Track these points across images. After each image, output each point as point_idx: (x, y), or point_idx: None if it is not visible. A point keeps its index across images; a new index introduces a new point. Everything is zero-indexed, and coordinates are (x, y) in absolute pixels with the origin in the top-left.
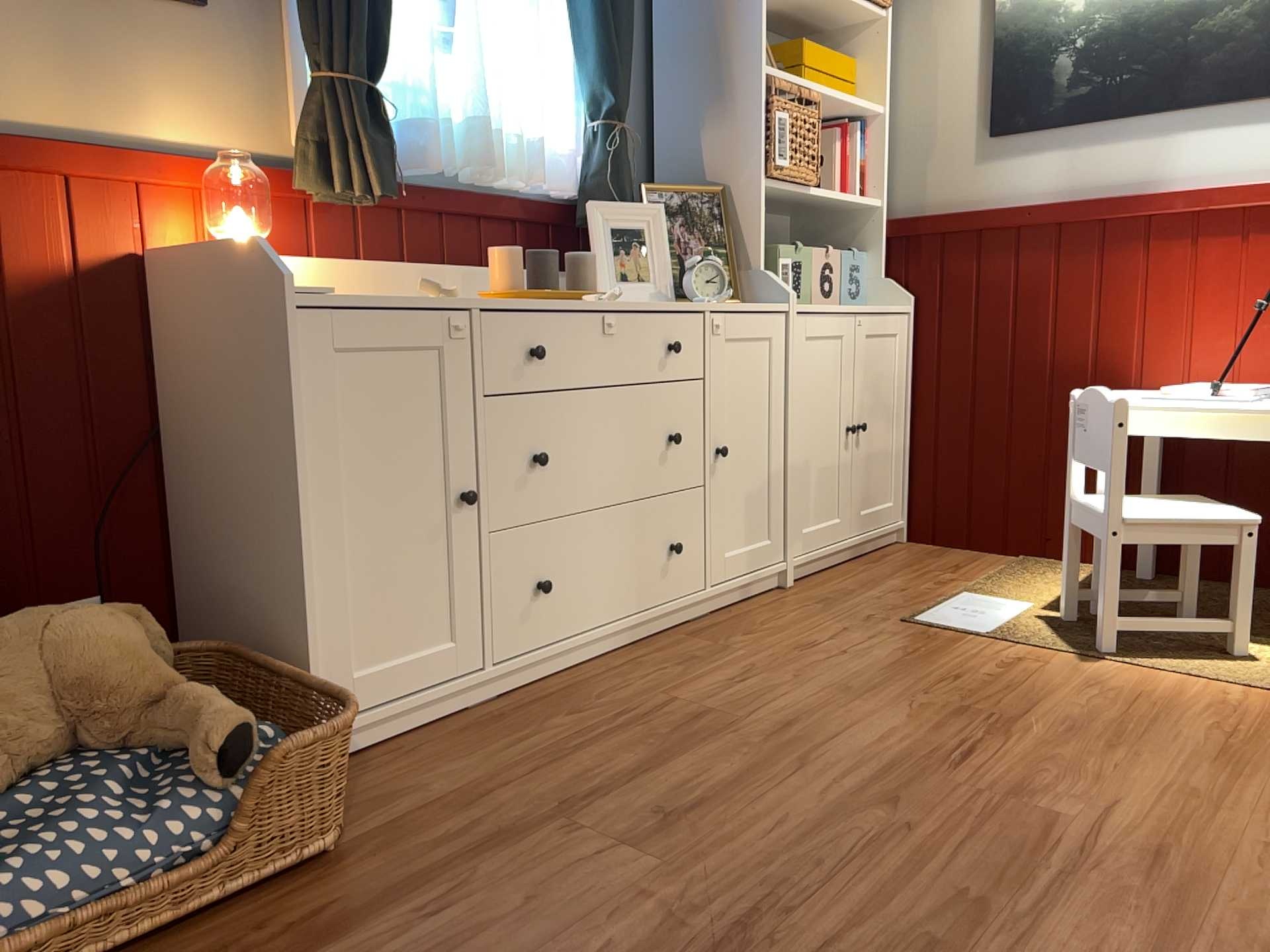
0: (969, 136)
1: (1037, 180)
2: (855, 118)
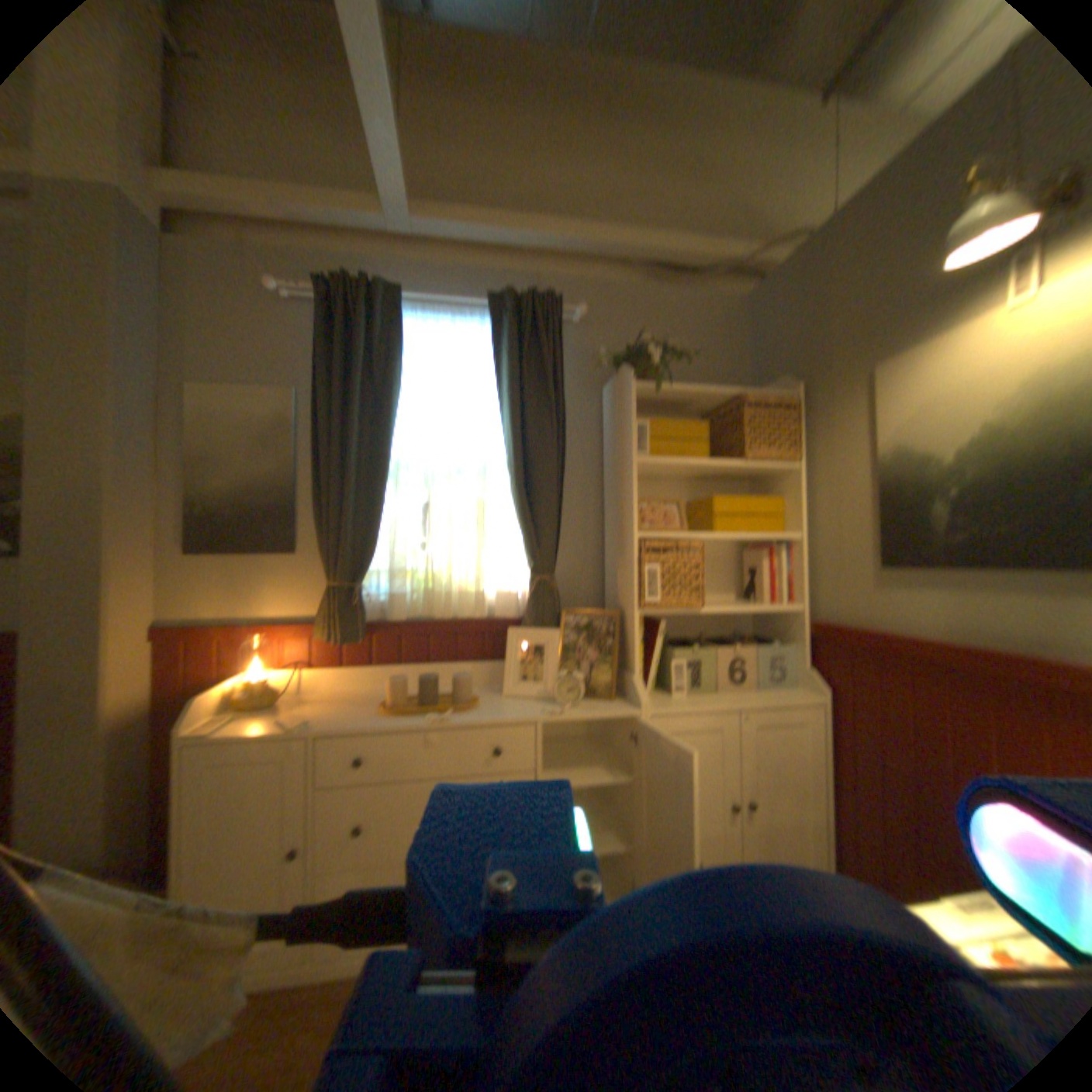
0: (870, 563)
1: (930, 615)
2: (785, 540)
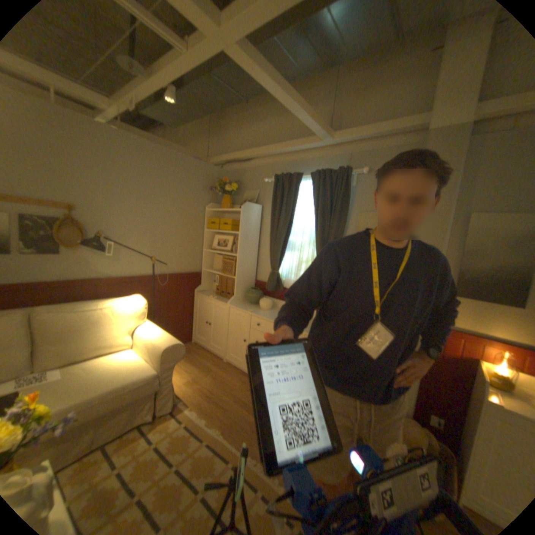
0: None
1: None
2: None
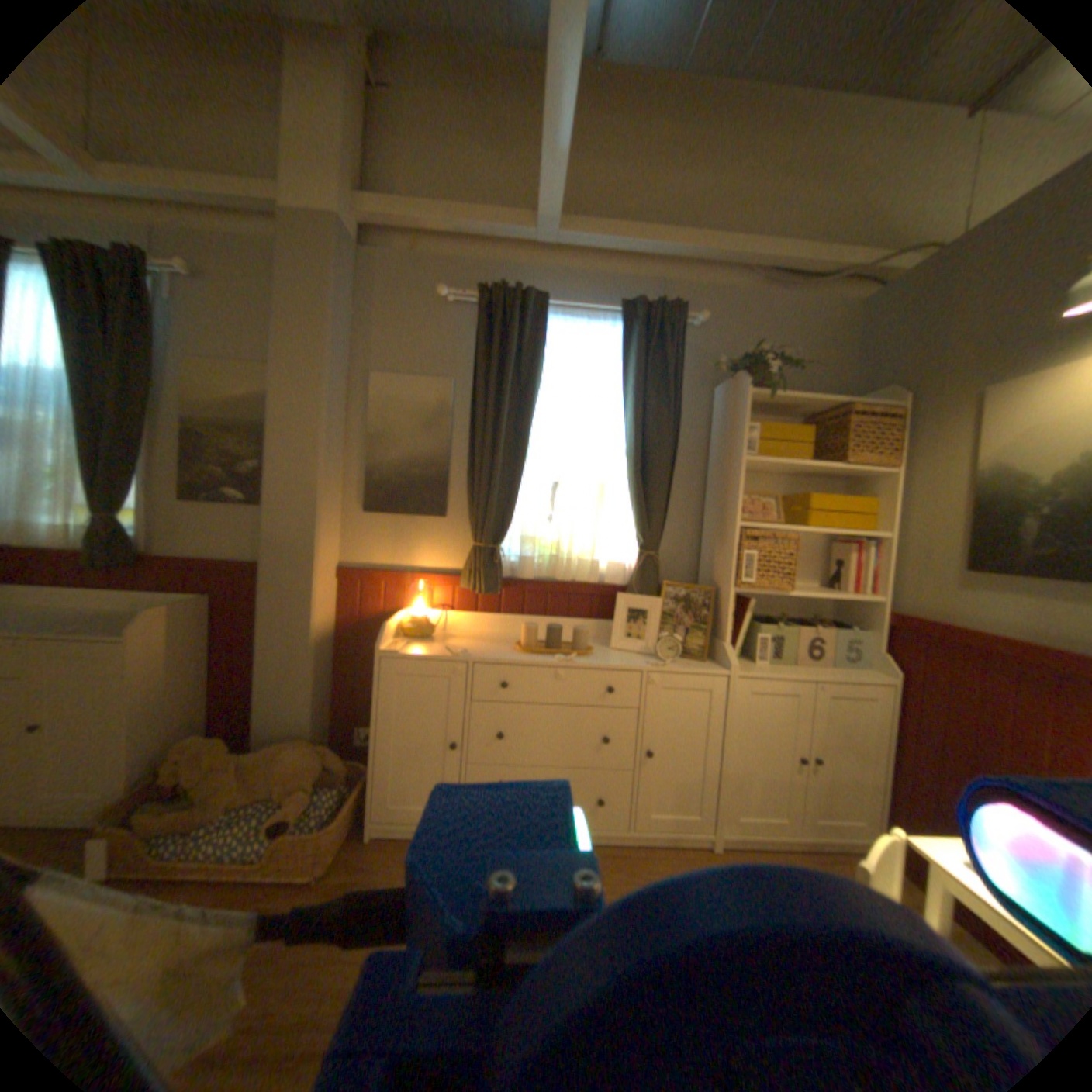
0: (956, 565)
1: (1007, 615)
2: (876, 536)
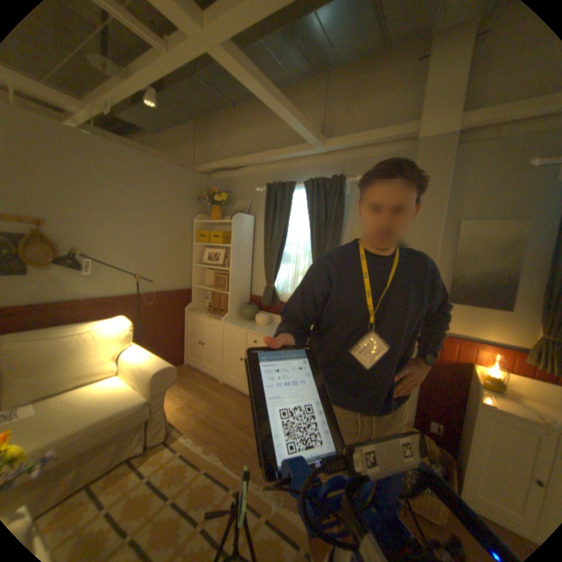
0: None
1: None
2: None
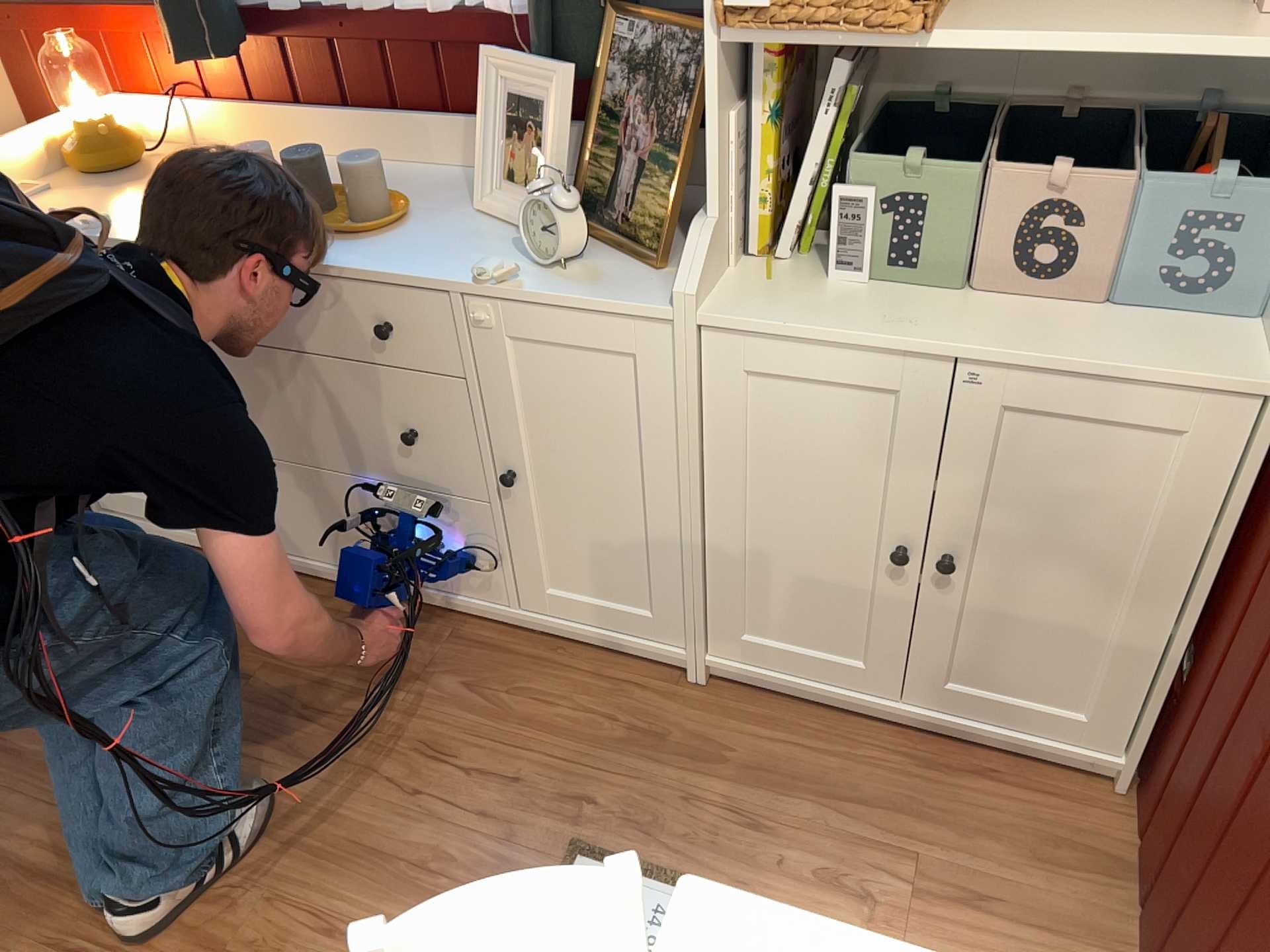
0: None
1: None
2: None
